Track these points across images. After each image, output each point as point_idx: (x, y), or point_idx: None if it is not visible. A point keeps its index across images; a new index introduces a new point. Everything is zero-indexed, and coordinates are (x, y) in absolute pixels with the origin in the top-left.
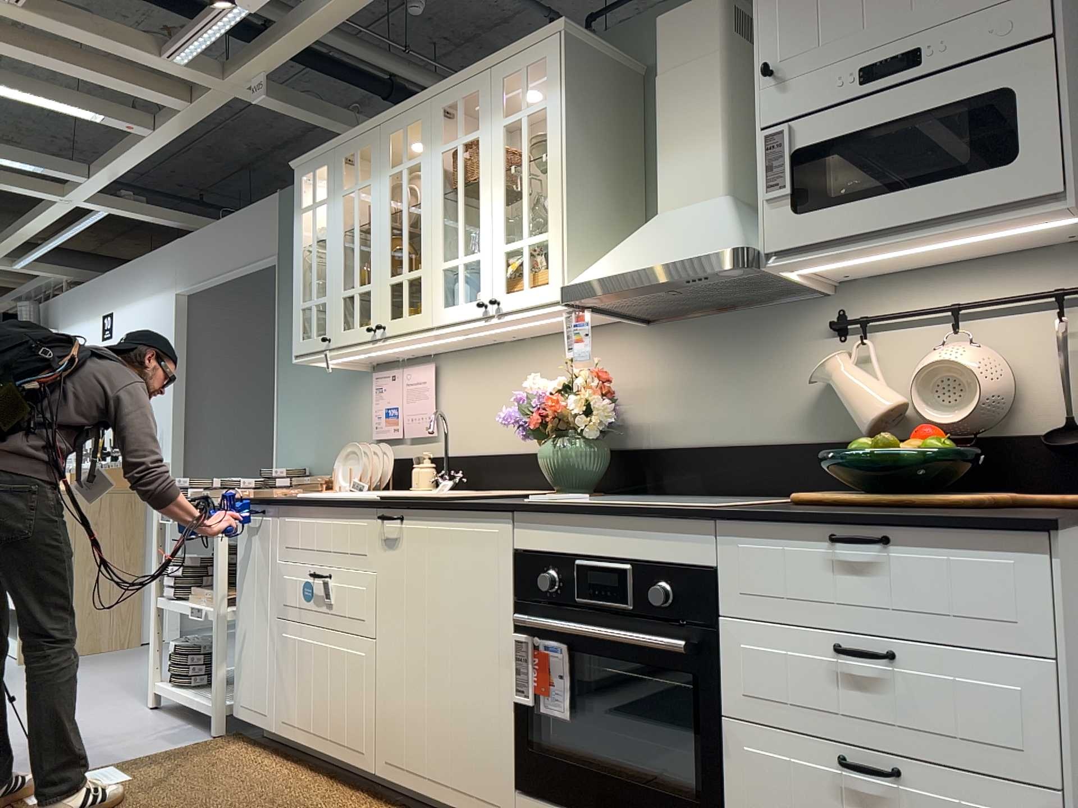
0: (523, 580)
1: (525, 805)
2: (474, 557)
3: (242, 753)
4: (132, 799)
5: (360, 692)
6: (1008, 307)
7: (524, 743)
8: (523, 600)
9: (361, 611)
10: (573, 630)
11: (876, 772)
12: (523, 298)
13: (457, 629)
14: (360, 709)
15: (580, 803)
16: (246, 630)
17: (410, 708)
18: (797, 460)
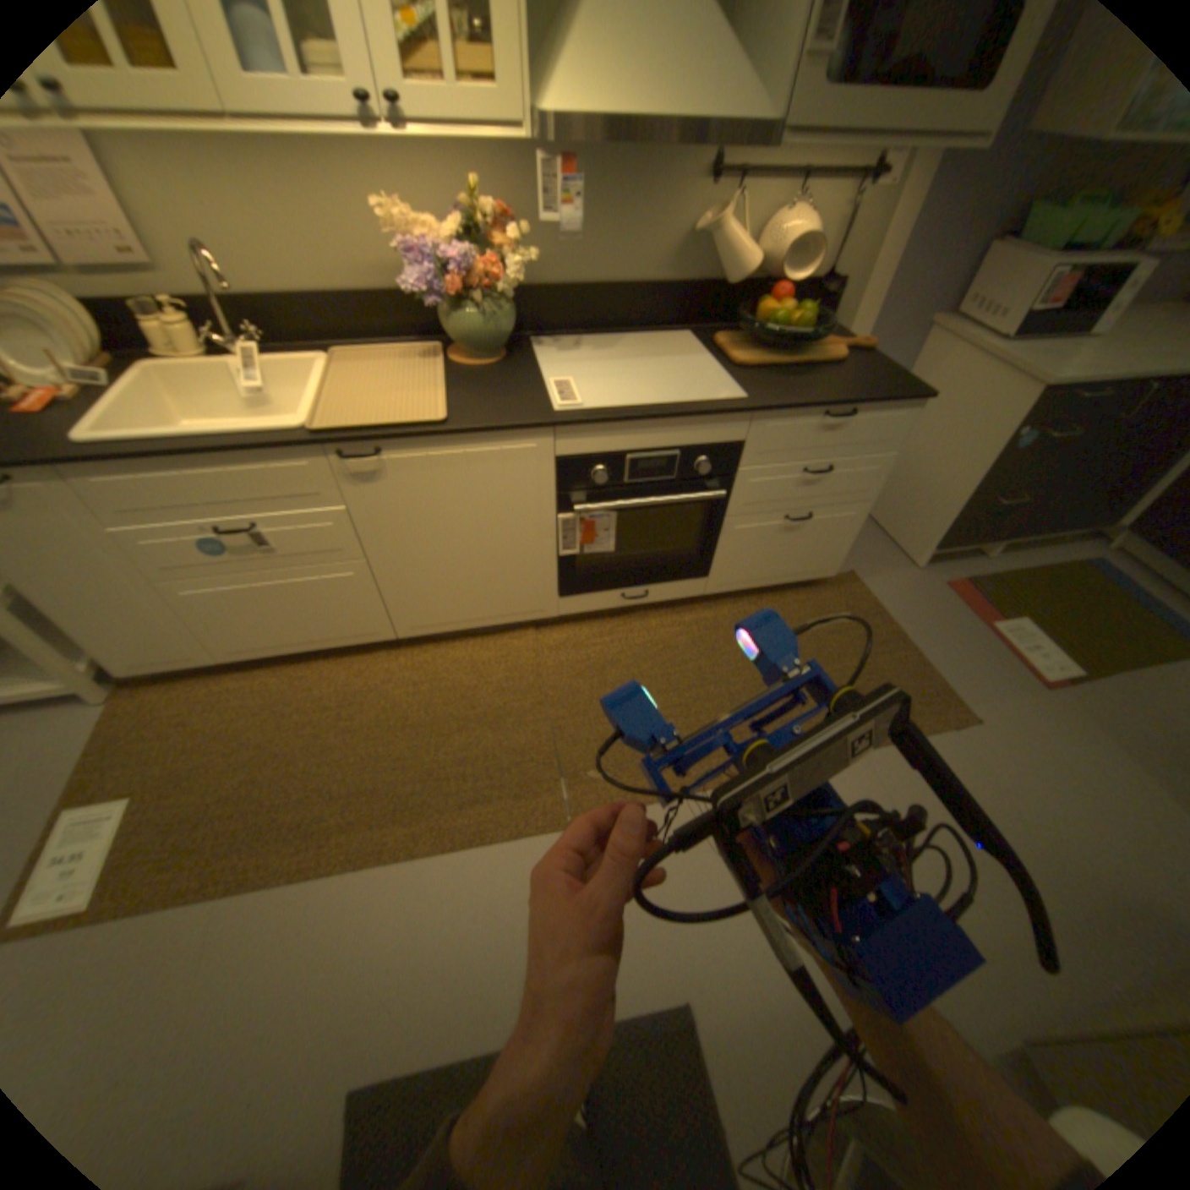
0: (567, 479)
1: (567, 602)
2: (506, 471)
3: (181, 698)
4: (188, 811)
5: (358, 602)
6: (831, 173)
7: (567, 574)
8: (567, 493)
9: (333, 545)
10: (636, 506)
11: (807, 520)
12: (447, 105)
13: (489, 528)
14: (363, 612)
15: (613, 586)
16: (81, 613)
17: (435, 592)
18: (663, 298)
